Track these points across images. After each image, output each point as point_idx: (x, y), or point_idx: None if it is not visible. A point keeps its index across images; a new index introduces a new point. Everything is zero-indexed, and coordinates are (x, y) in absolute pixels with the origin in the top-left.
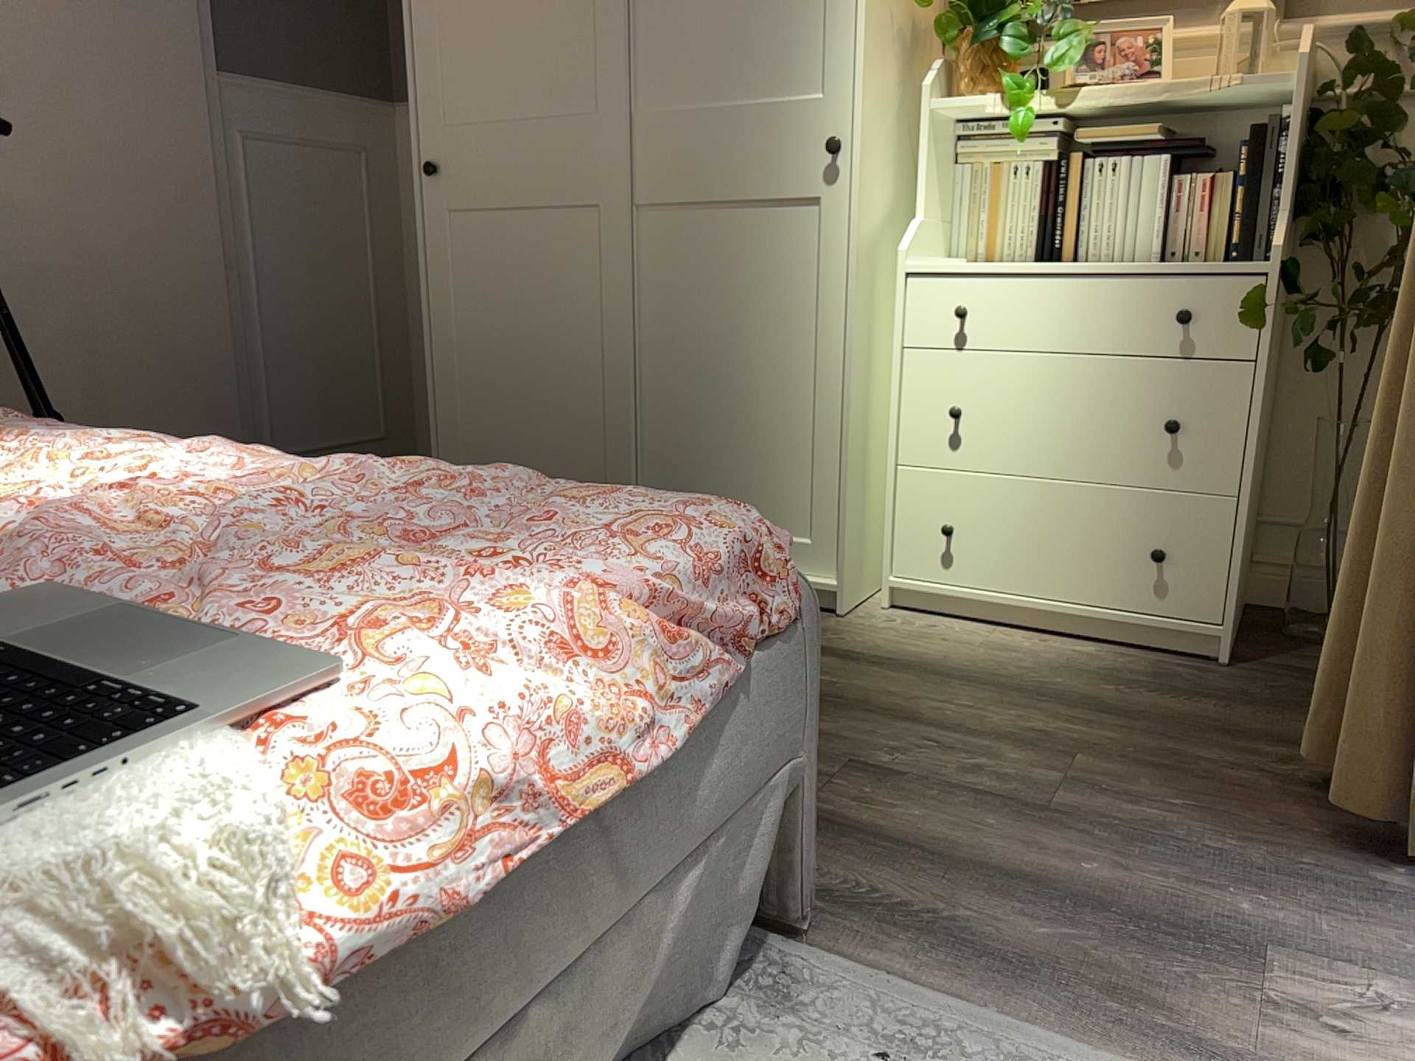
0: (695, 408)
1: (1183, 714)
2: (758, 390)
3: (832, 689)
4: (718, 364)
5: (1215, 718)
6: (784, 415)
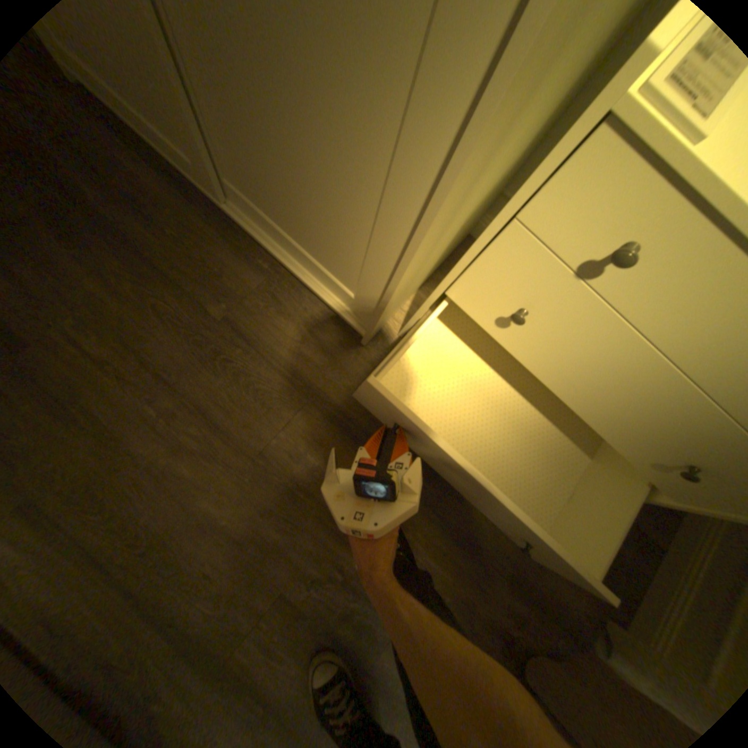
0: (245, 115)
1: (504, 546)
2: (313, 153)
3: (313, 470)
4: (260, 76)
5: (519, 553)
6: (342, 203)
